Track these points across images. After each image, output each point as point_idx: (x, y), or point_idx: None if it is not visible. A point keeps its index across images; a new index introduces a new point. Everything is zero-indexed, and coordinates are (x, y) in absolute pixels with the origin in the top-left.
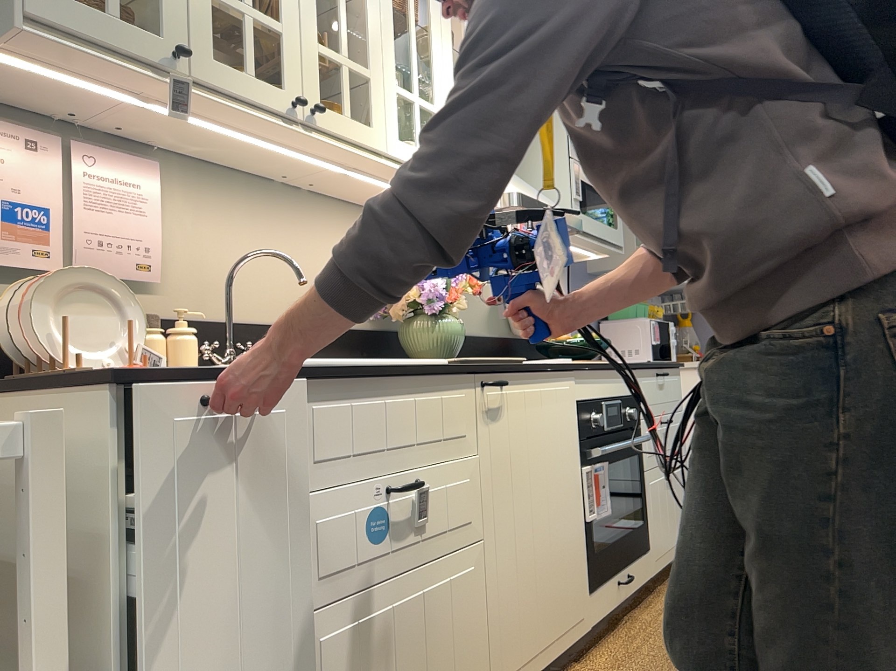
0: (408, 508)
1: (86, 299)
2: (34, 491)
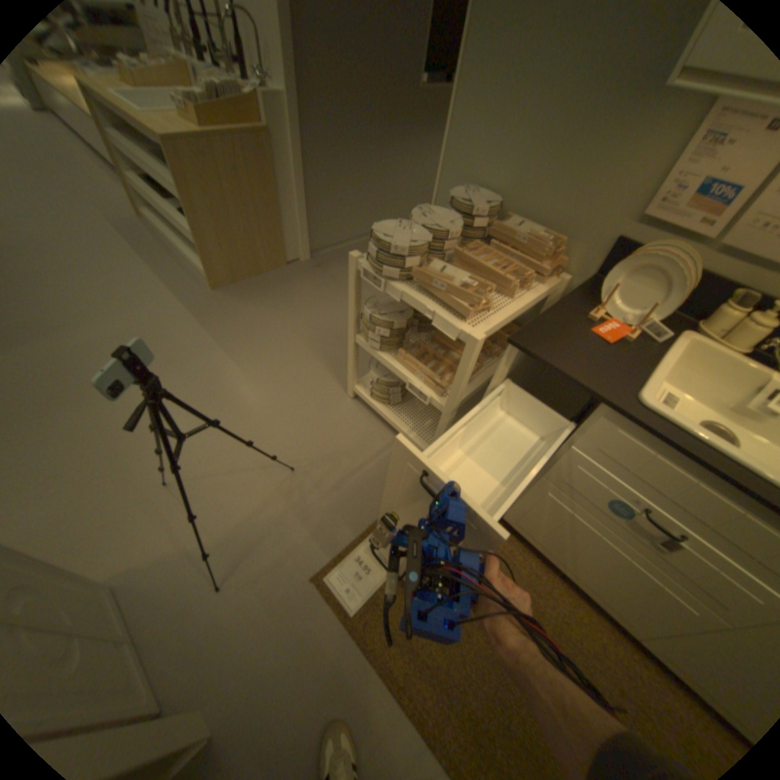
0: (662, 537)
1: (664, 275)
2: (466, 360)
